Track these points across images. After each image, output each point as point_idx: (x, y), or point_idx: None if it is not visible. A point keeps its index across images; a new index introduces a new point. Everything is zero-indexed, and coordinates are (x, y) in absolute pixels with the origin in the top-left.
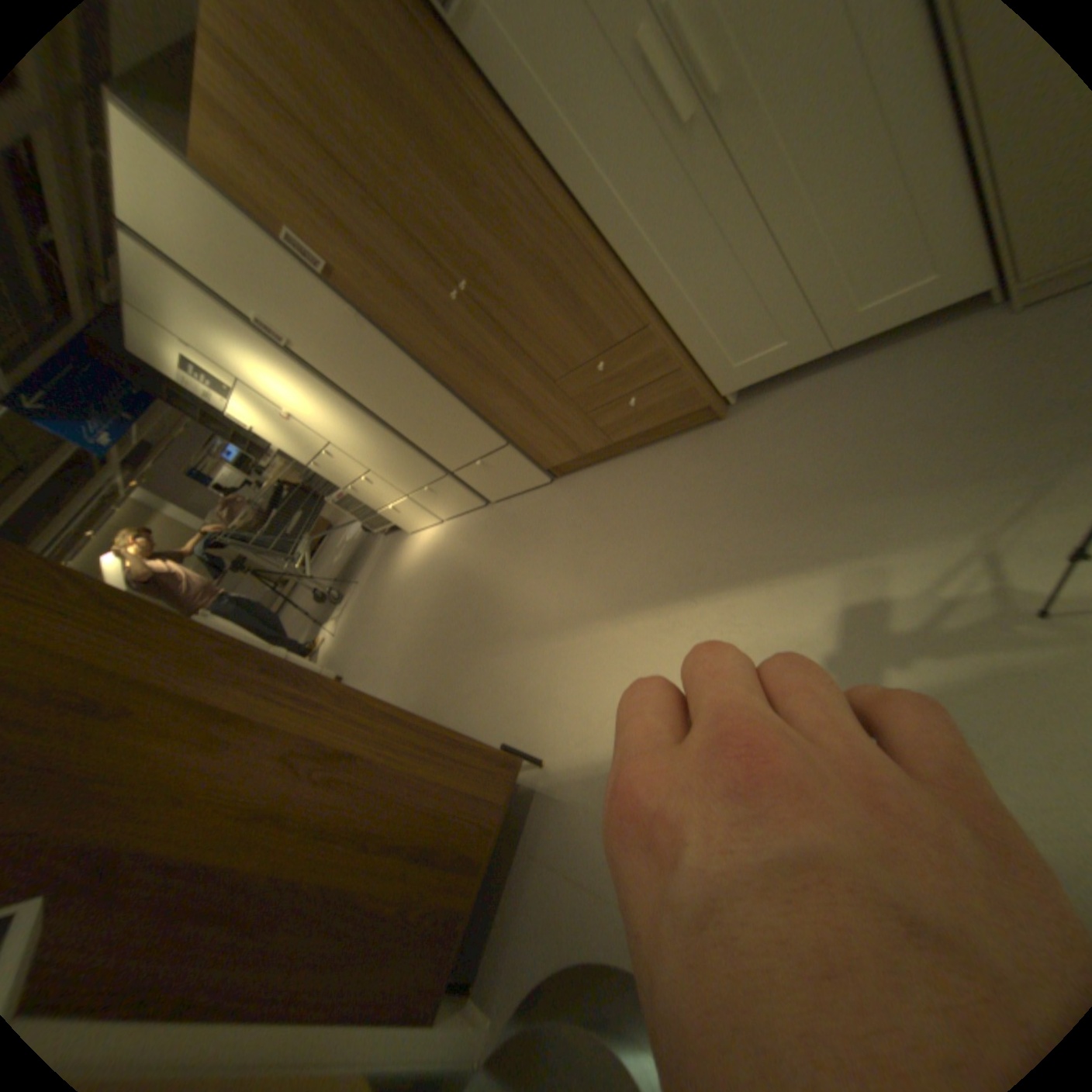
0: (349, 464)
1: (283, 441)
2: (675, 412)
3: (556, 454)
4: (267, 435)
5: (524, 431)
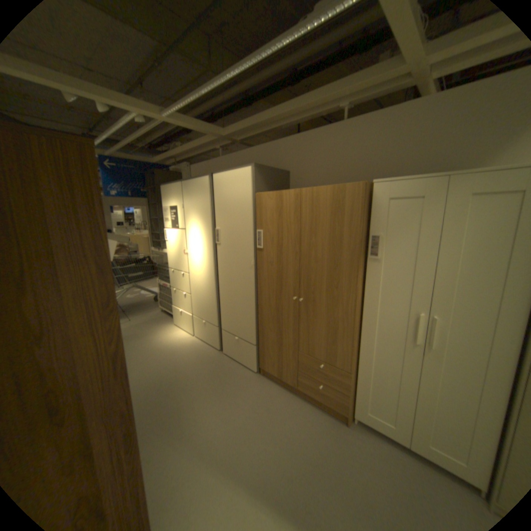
0: (185, 285)
1: (172, 255)
2: (332, 406)
3: (269, 368)
4: (169, 248)
5: (267, 350)
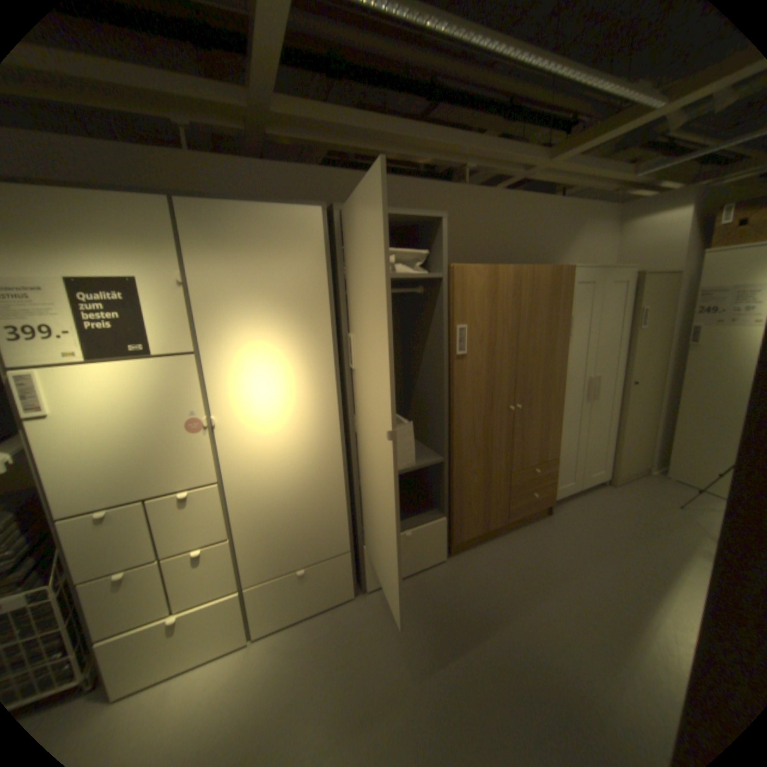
0: (197, 526)
1: (92, 461)
2: (541, 508)
3: (469, 532)
4: (59, 441)
5: (467, 507)
